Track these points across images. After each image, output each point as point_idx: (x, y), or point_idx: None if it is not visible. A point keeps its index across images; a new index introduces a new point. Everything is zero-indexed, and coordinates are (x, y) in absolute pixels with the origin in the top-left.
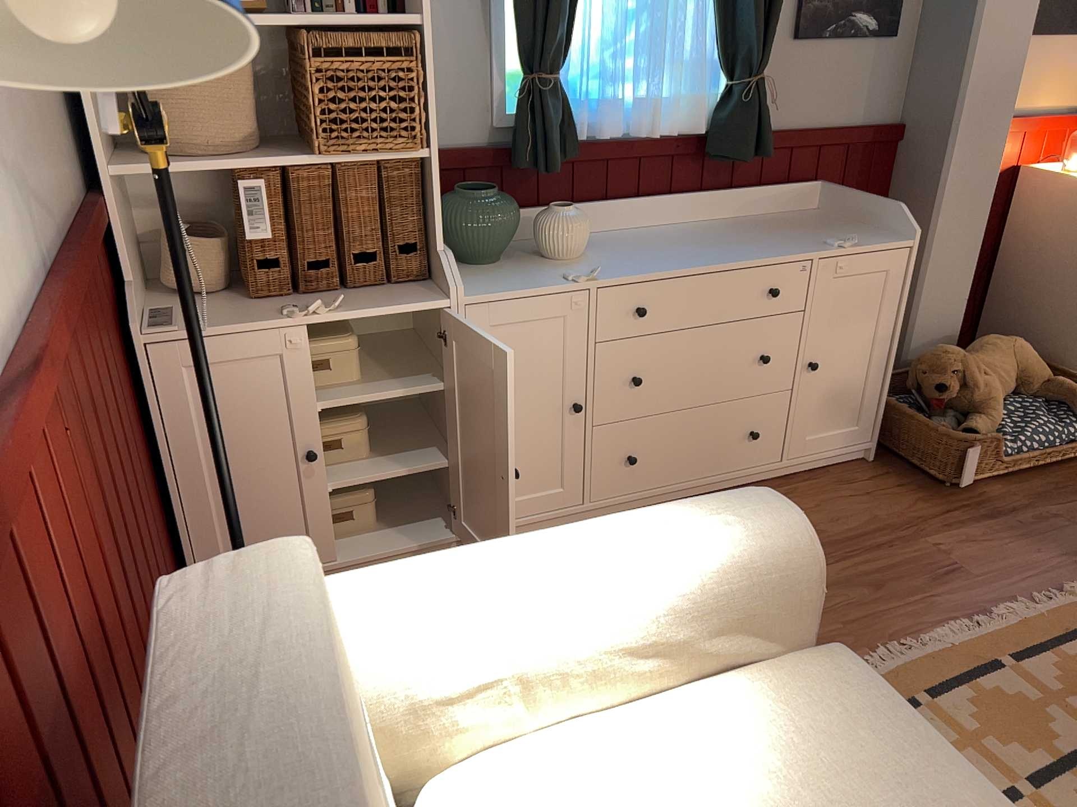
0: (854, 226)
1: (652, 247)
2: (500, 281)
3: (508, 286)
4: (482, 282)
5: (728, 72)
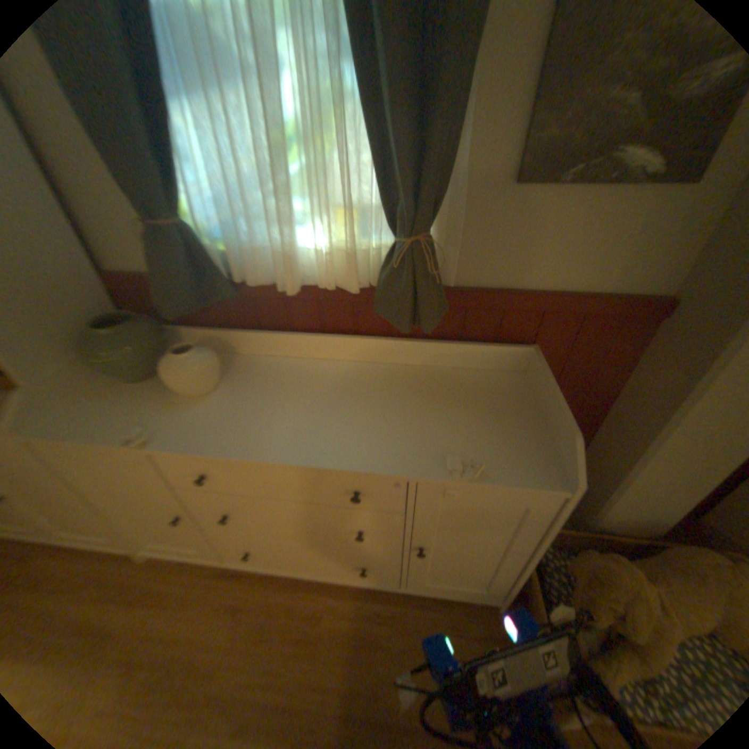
0: (527, 423)
1: (280, 398)
2: (96, 414)
3: (82, 427)
4: (80, 413)
5: (393, 225)
